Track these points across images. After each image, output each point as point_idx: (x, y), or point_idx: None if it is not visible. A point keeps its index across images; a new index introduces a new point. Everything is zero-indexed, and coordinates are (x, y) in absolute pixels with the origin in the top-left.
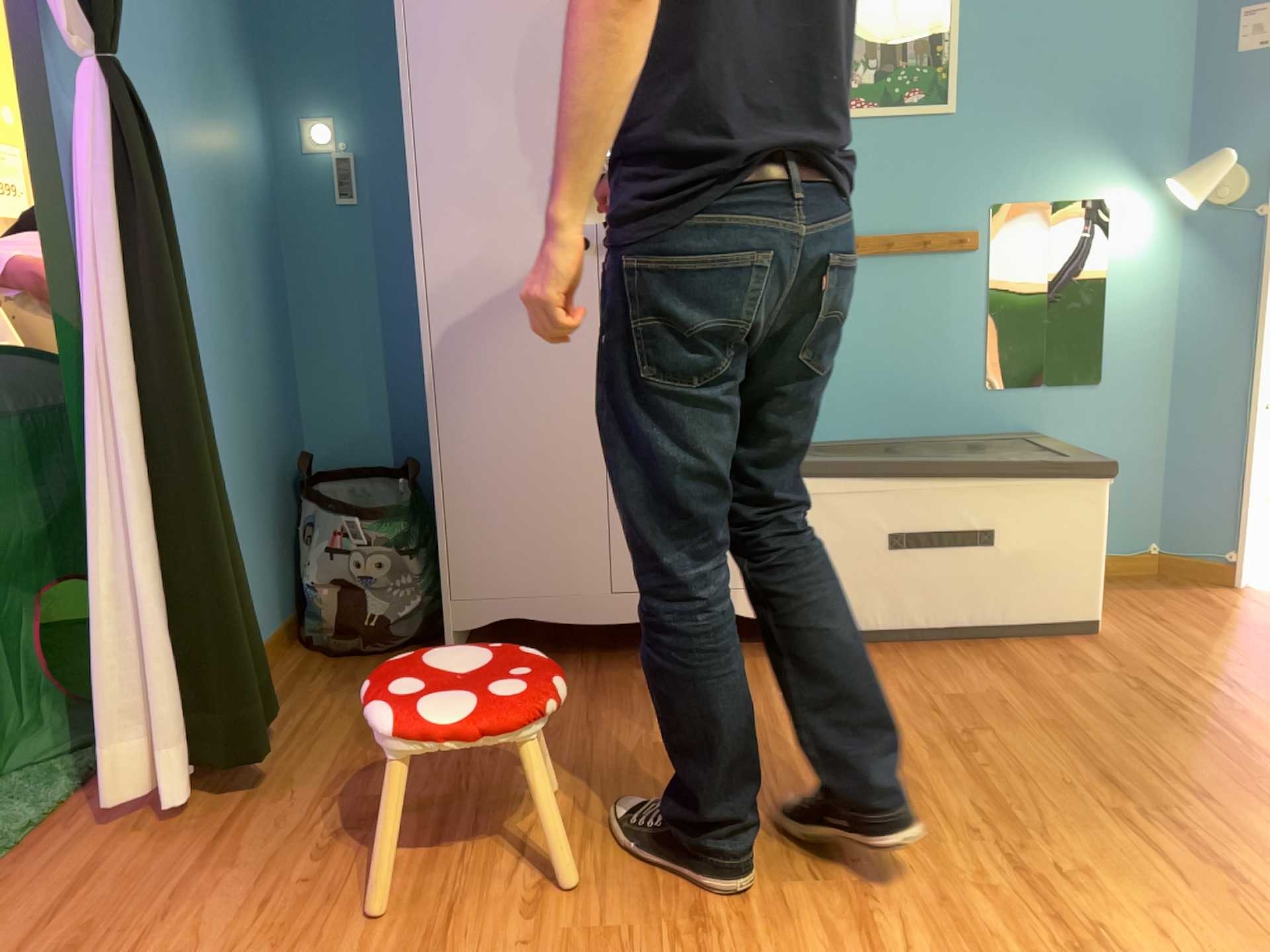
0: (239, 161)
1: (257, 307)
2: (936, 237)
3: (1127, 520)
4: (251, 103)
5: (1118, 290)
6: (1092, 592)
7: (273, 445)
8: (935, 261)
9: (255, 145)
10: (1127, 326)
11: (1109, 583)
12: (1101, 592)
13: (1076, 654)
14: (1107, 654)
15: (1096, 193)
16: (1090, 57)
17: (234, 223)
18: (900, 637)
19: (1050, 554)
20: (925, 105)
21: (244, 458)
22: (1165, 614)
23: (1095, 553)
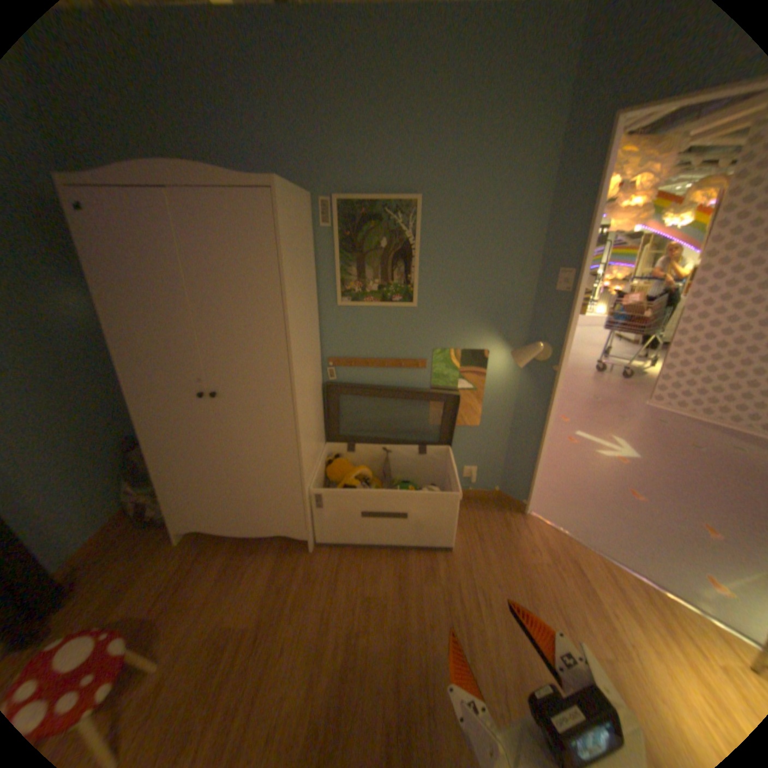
0: (59, 326)
1: (84, 389)
2: (407, 361)
3: (487, 477)
4: (70, 291)
5: (489, 388)
6: (450, 535)
7: (105, 443)
8: (407, 371)
9: (75, 312)
10: (493, 403)
11: (475, 502)
12: (454, 535)
13: (437, 565)
14: (451, 566)
15: (482, 346)
16: (483, 283)
17: (57, 358)
18: (368, 544)
19: (433, 521)
20: (402, 302)
21: (77, 462)
22: (488, 532)
23: (452, 522)
